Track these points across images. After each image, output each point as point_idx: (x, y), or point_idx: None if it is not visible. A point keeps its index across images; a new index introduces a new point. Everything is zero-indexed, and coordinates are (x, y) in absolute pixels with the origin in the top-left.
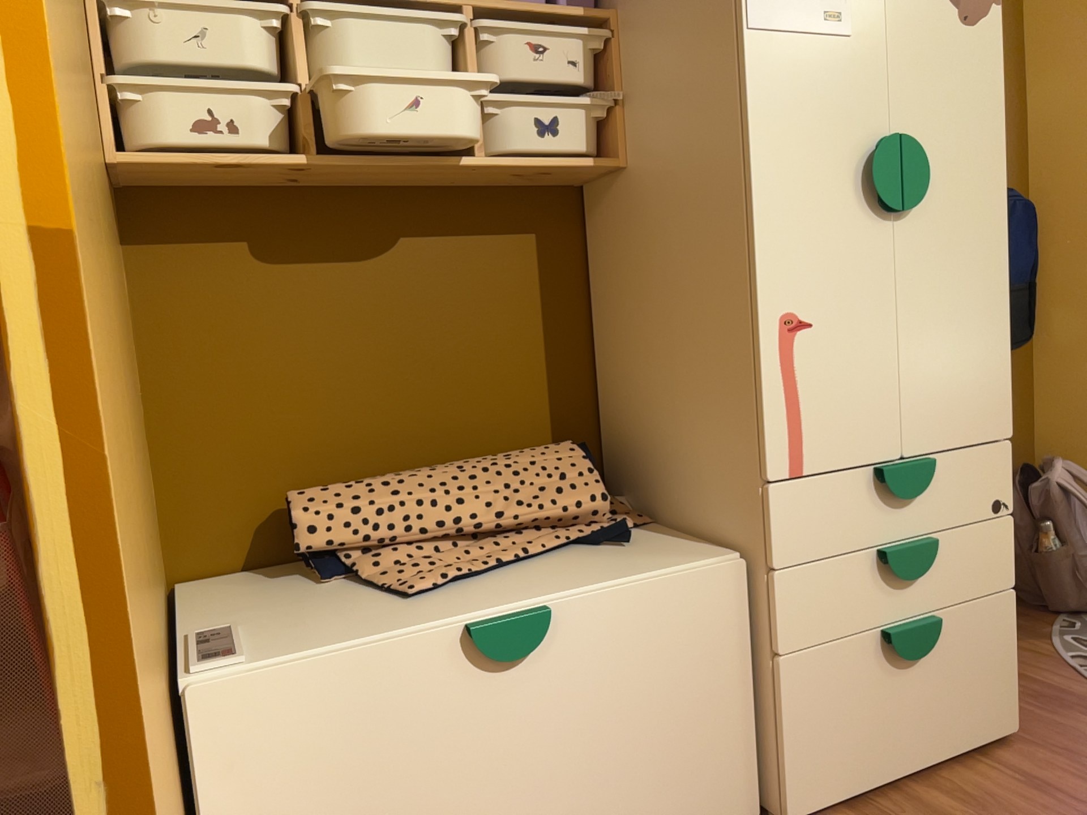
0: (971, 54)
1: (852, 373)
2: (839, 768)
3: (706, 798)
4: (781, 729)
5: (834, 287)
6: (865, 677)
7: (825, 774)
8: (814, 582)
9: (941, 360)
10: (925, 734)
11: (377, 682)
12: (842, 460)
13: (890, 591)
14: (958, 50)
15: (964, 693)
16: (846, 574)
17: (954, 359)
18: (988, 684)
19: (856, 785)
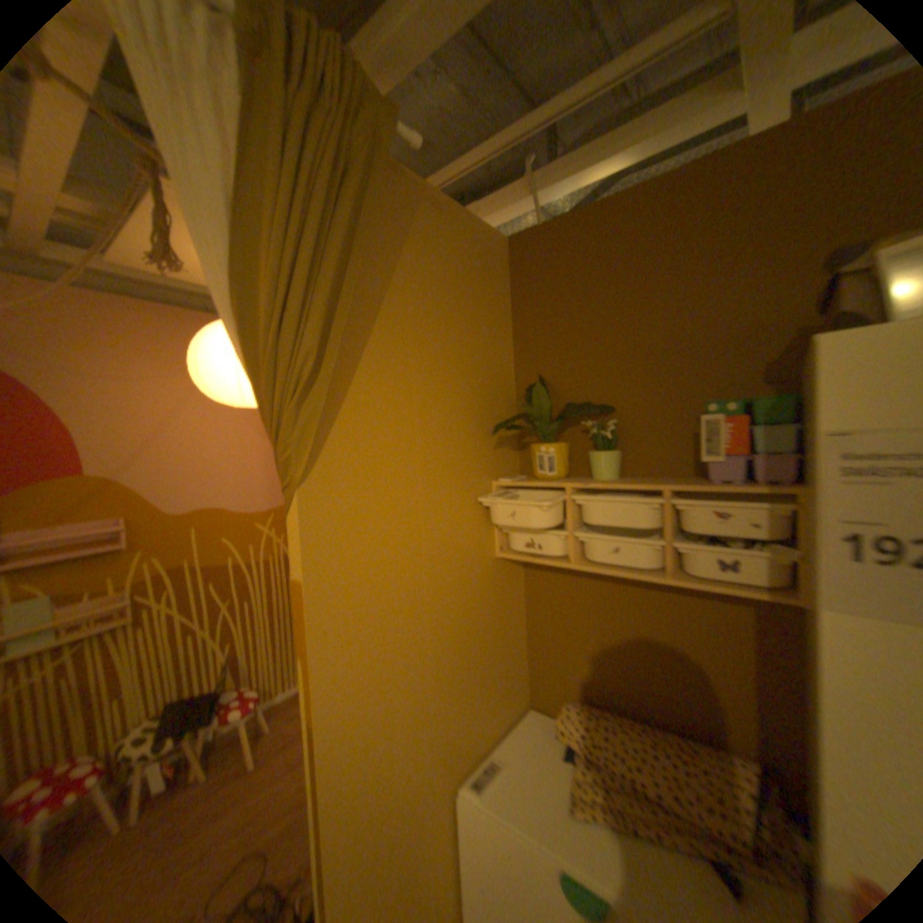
0: None
1: None
2: None
3: None
4: None
5: None
6: None
7: None
8: None
9: None
10: None
11: (520, 854)
12: None
13: None
14: None
15: None
16: None
17: None
18: None
19: None
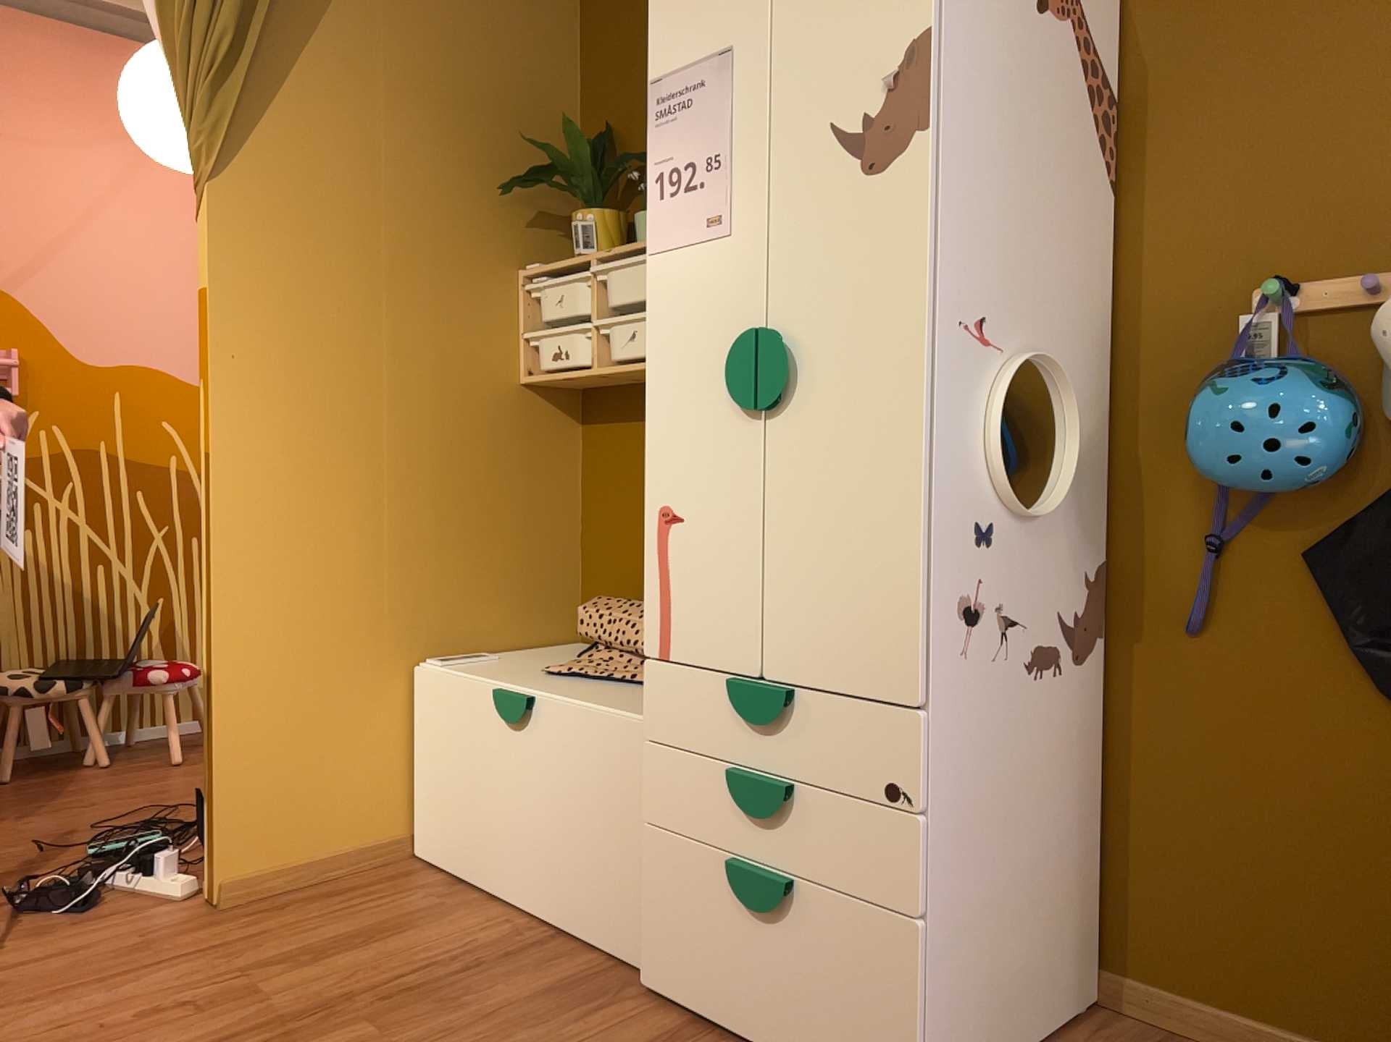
0: (874, 208)
1: (714, 573)
2: (683, 971)
3: (613, 920)
4: (646, 894)
5: (701, 484)
6: (713, 897)
7: (670, 965)
8: (672, 768)
9: (814, 581)
10: (775, 1016)
11: (466, 701)
12: (700, 658)
13: (743, 821)
14: (856, 210)
15: (829, 1009)
16: (700, 776)
17: (832, 583)
18: (866, 1026)
19: (698, 1004)
